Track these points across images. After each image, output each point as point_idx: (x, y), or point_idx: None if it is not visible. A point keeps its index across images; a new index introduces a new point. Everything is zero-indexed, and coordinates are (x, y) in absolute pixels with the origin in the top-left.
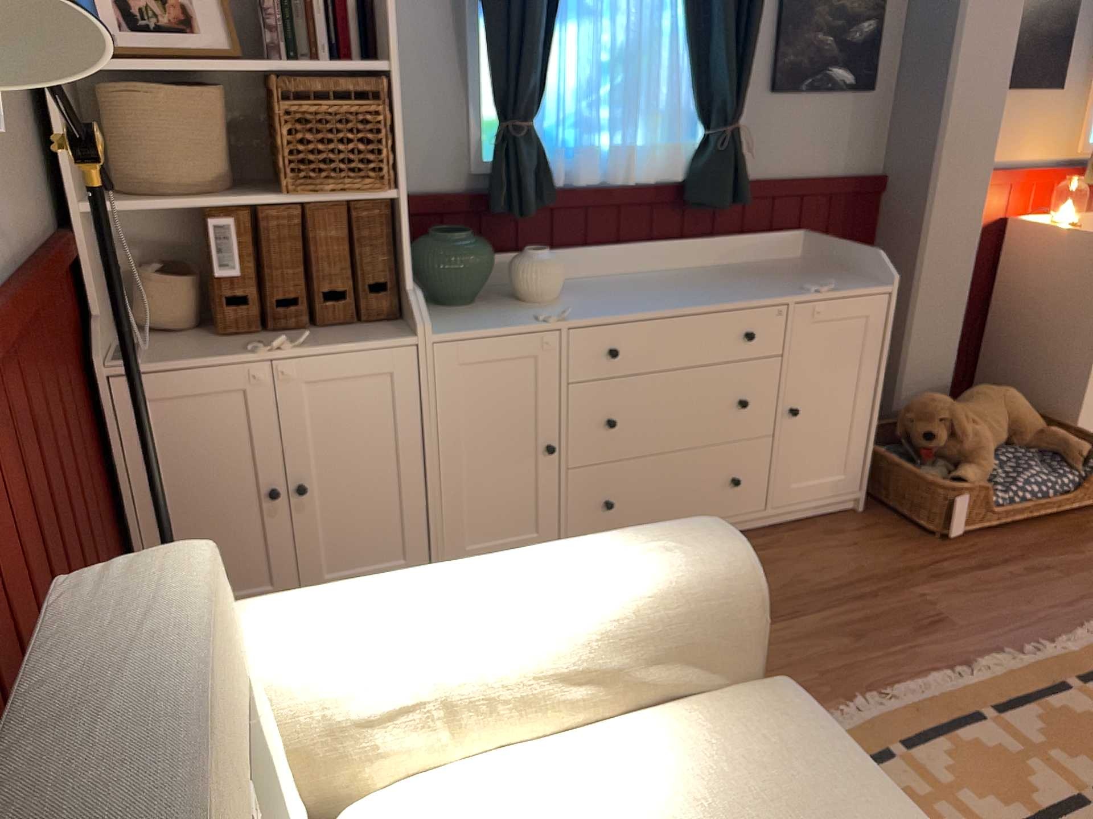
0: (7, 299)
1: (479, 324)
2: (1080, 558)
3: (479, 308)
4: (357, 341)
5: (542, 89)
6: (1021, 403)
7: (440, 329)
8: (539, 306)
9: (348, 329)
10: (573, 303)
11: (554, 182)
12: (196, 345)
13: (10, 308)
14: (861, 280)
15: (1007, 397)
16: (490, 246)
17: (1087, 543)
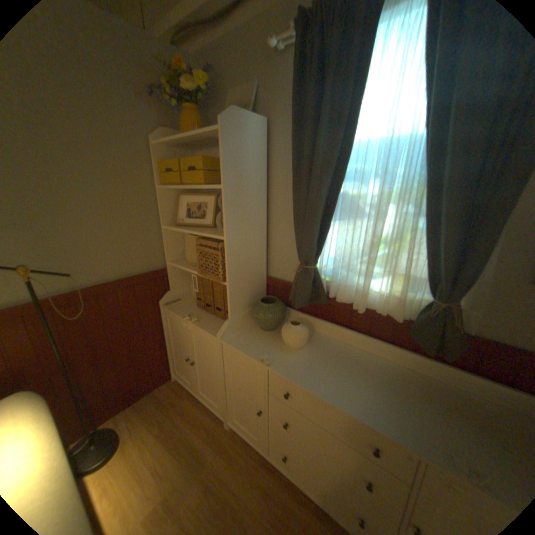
0: (66, 295)
1: (242, 346)
2: None
3: (265, 336)
4: (207, 329)
5: (318, 252)
6: None
7: (230, 339)
8: (281, 350)
9: (218, 322)
10: (297, 357)
11: (327, 295)
12: (187, 307)
13: (69, 296)
14: None
15: None
16: (283, 312)
17: None
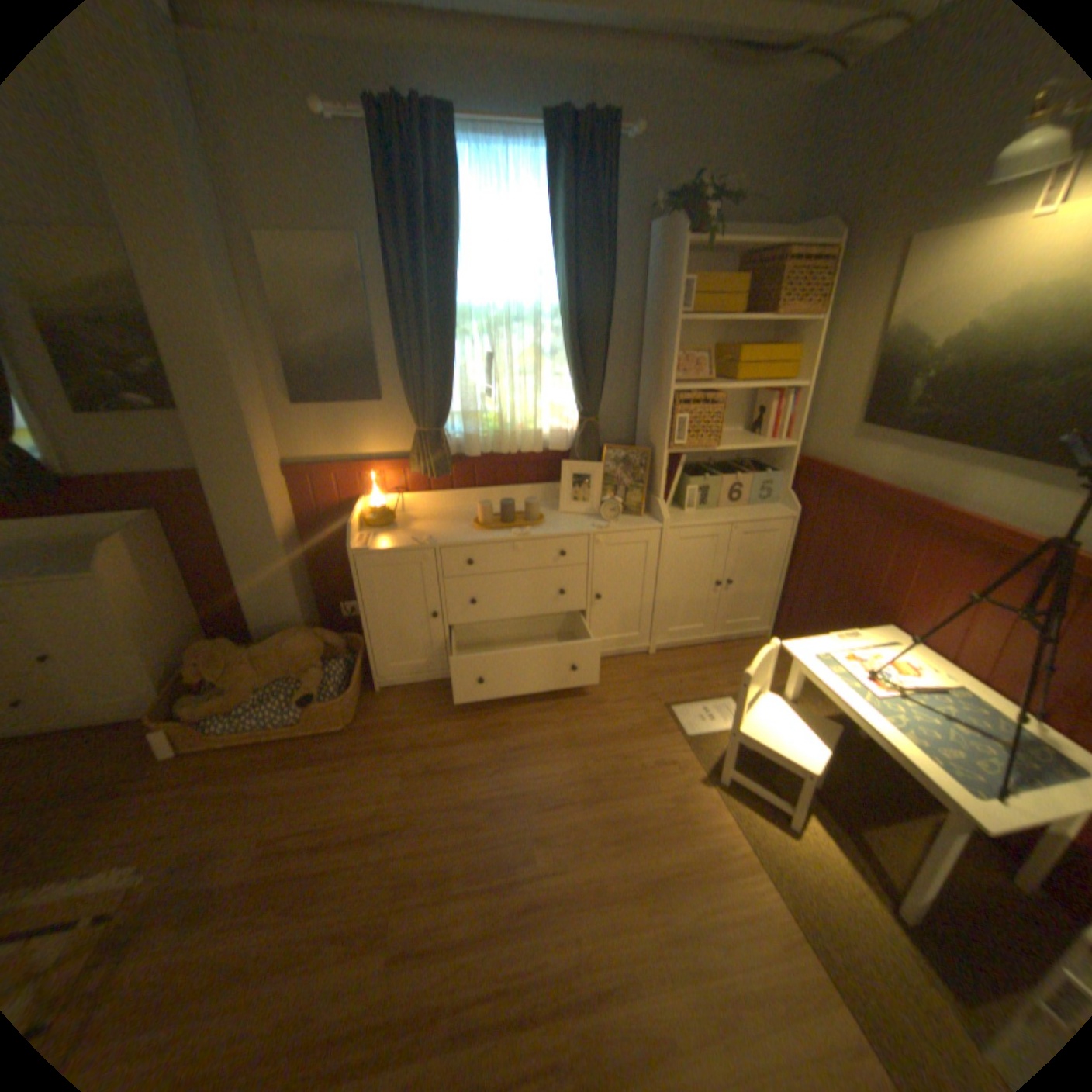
0: None
1: None
2: (233, 788)
3: None
4: None
5: None
6: (293, 648)
7: None
8: None
9: None
10: None
11: None
12: None
13: None
14: (98, 562)
15: (285, 642)
16: None
17: (265, 772)
